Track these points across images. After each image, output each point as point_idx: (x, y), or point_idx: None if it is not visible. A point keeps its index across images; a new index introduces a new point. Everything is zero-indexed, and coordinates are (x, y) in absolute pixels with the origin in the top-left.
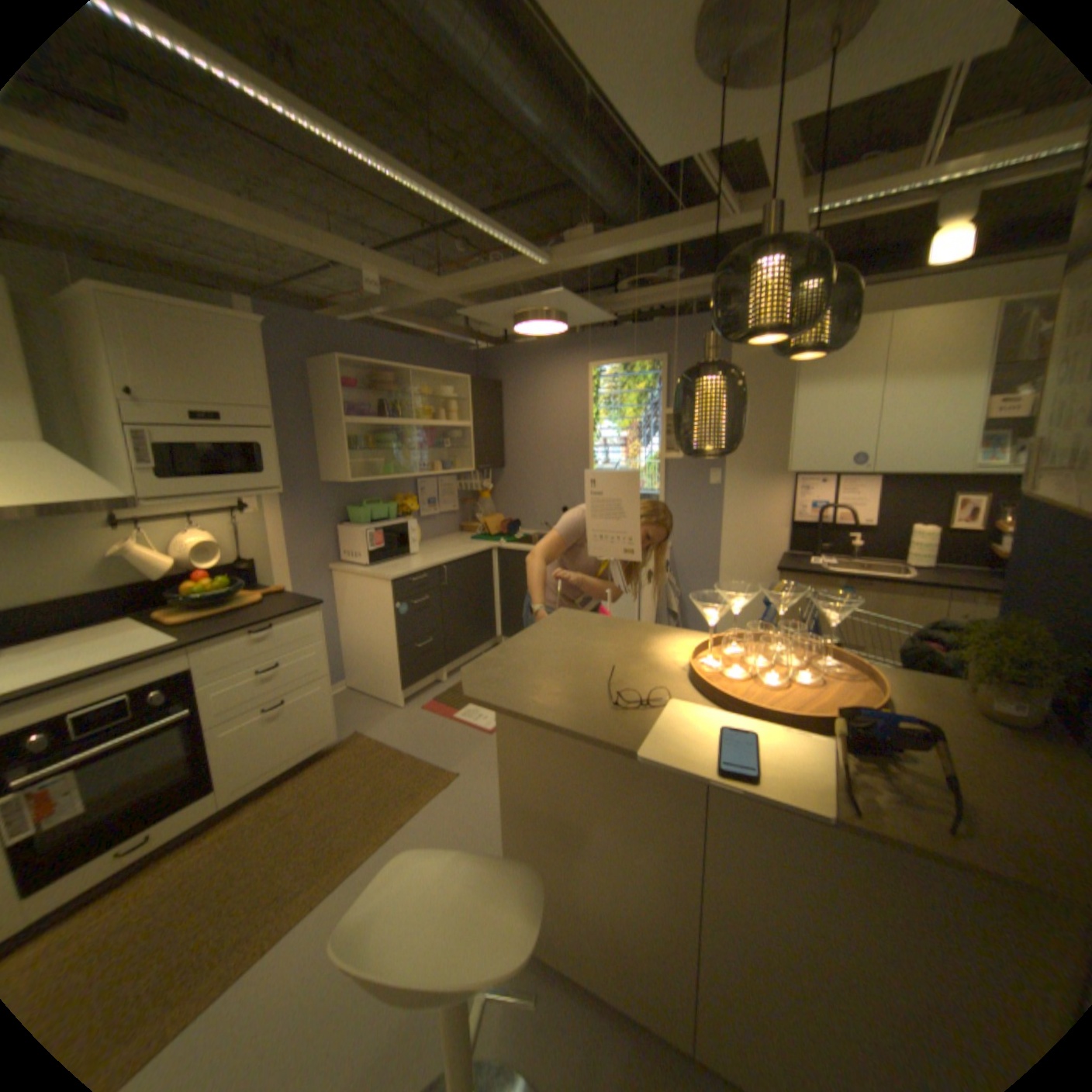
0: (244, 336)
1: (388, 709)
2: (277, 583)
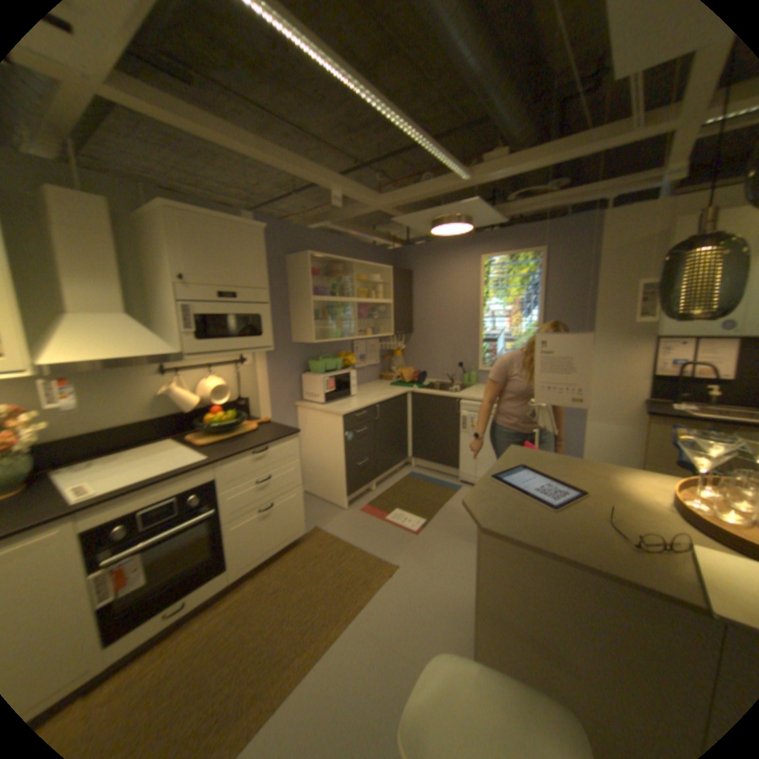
0: (252, 238)
1: (335, 510)
2: (261, 416)
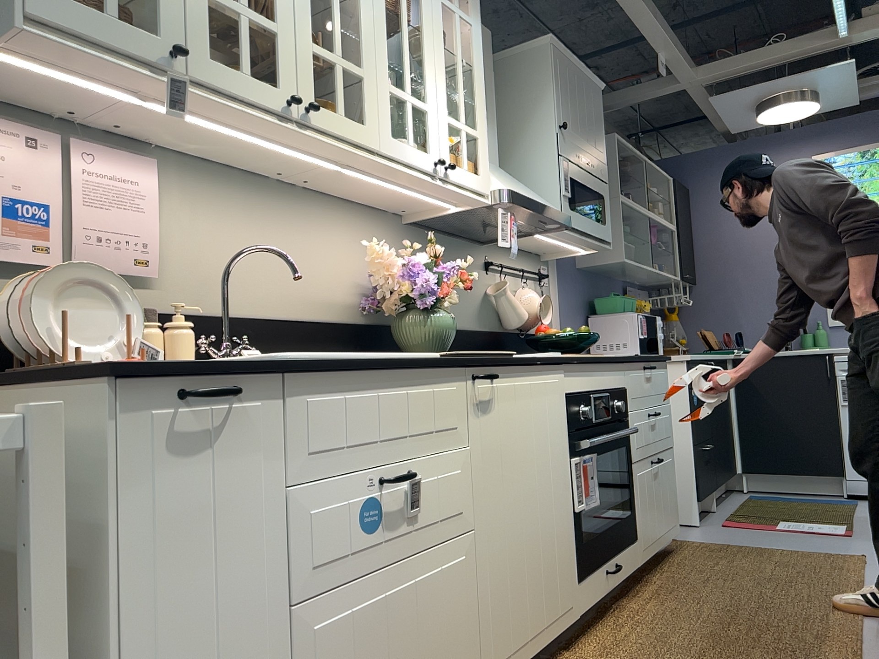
0: (598, 99)
1: (681, 527)
2: None
